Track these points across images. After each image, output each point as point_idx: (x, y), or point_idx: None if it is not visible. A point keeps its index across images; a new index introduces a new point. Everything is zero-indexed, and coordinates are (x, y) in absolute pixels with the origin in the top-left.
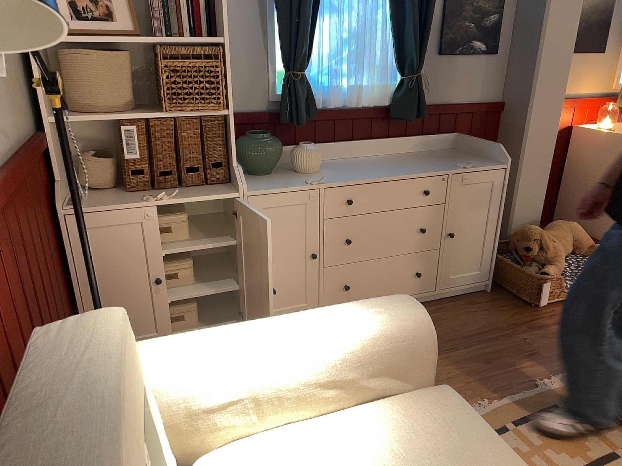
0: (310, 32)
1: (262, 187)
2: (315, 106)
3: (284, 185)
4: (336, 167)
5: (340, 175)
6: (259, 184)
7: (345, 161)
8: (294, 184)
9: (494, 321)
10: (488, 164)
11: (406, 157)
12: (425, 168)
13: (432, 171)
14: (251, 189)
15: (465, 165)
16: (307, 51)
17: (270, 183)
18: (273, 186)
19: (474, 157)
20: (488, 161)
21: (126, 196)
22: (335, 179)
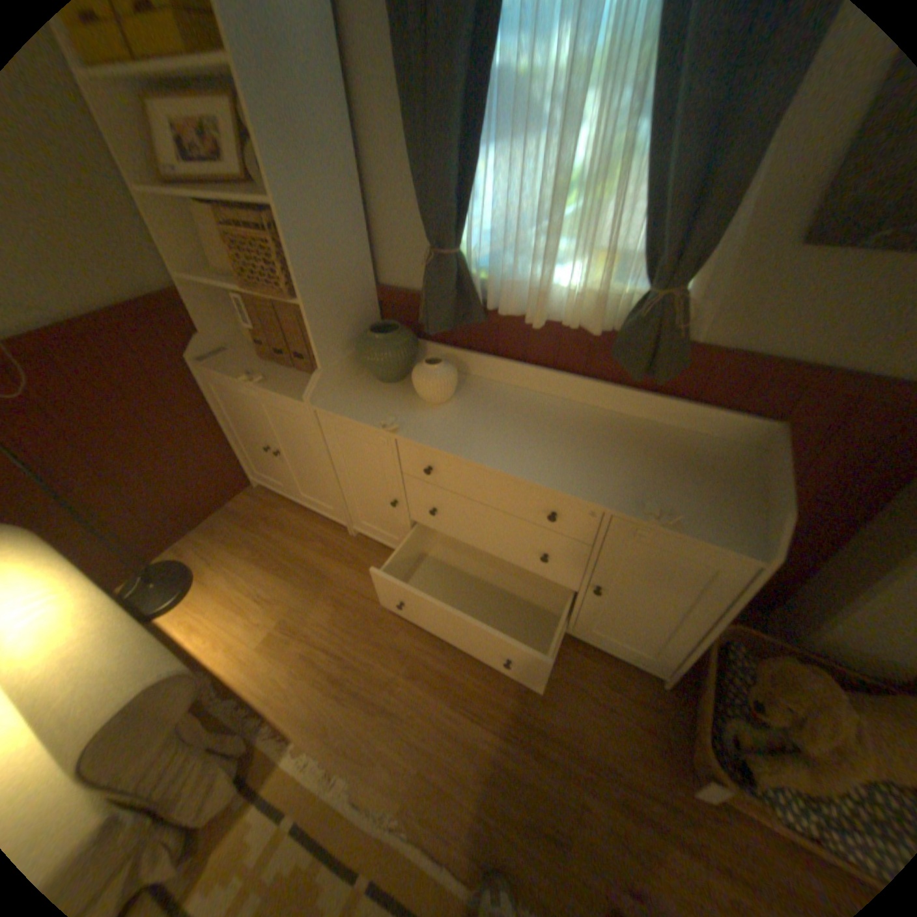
0: (463, 176)
1: (338, 406)
2: (483, 306)
3: (361, 413)
4: (479, 406)
5: (446, 427)
6: (347, 399)
7: (517, 398)
8: (373, 416)
9: (591, 739)
10: (728, 535)
11: (618, 432)
12: (583, 478)
13: (578, 492)
14: (327, 403)
15: (657, 512)
16: (453, 215)
17: (359, 402)
18: (350, 409)
19: (745, 498)
20: (749, 527)
21: (249, 362)
22: (425, 432)
